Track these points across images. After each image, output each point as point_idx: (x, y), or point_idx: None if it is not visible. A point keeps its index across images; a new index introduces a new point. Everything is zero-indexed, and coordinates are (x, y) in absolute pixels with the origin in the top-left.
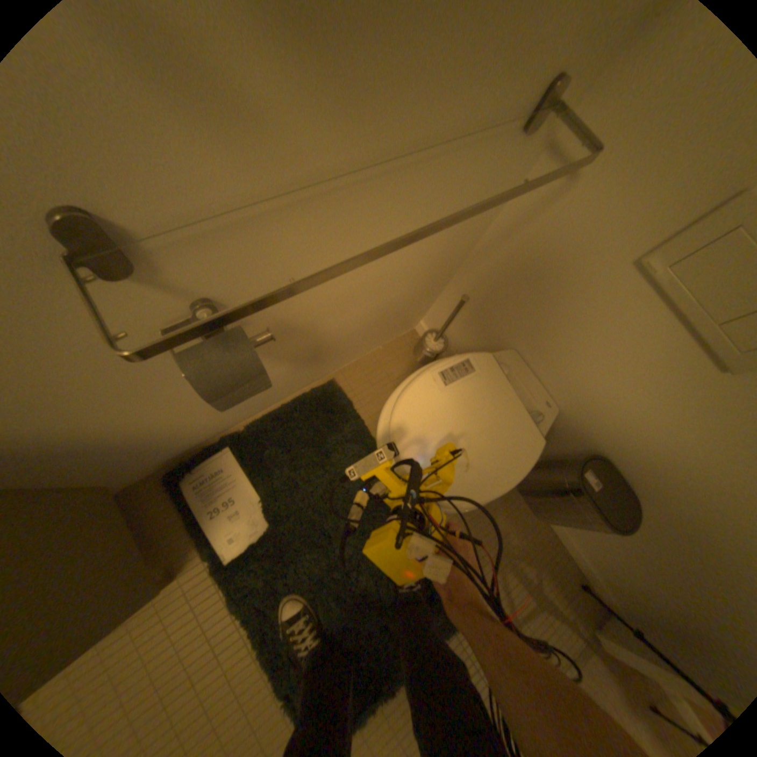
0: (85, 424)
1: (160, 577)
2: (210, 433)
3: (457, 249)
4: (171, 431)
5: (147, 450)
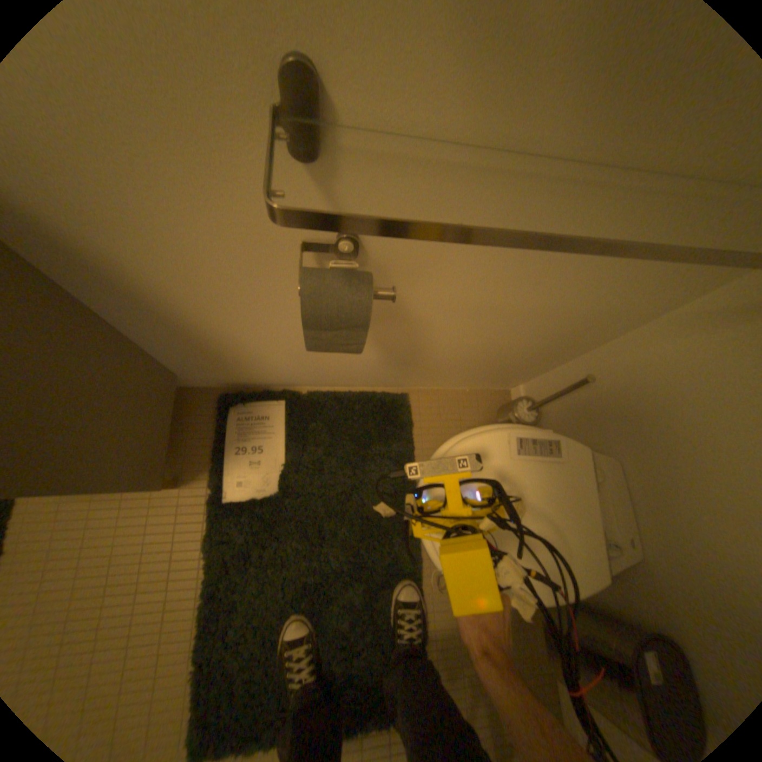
0: (197, 303)
1: (170, 478)
2: (279, 379)
3: (611, 324)
4: (252, 355)
5: (225, 362)
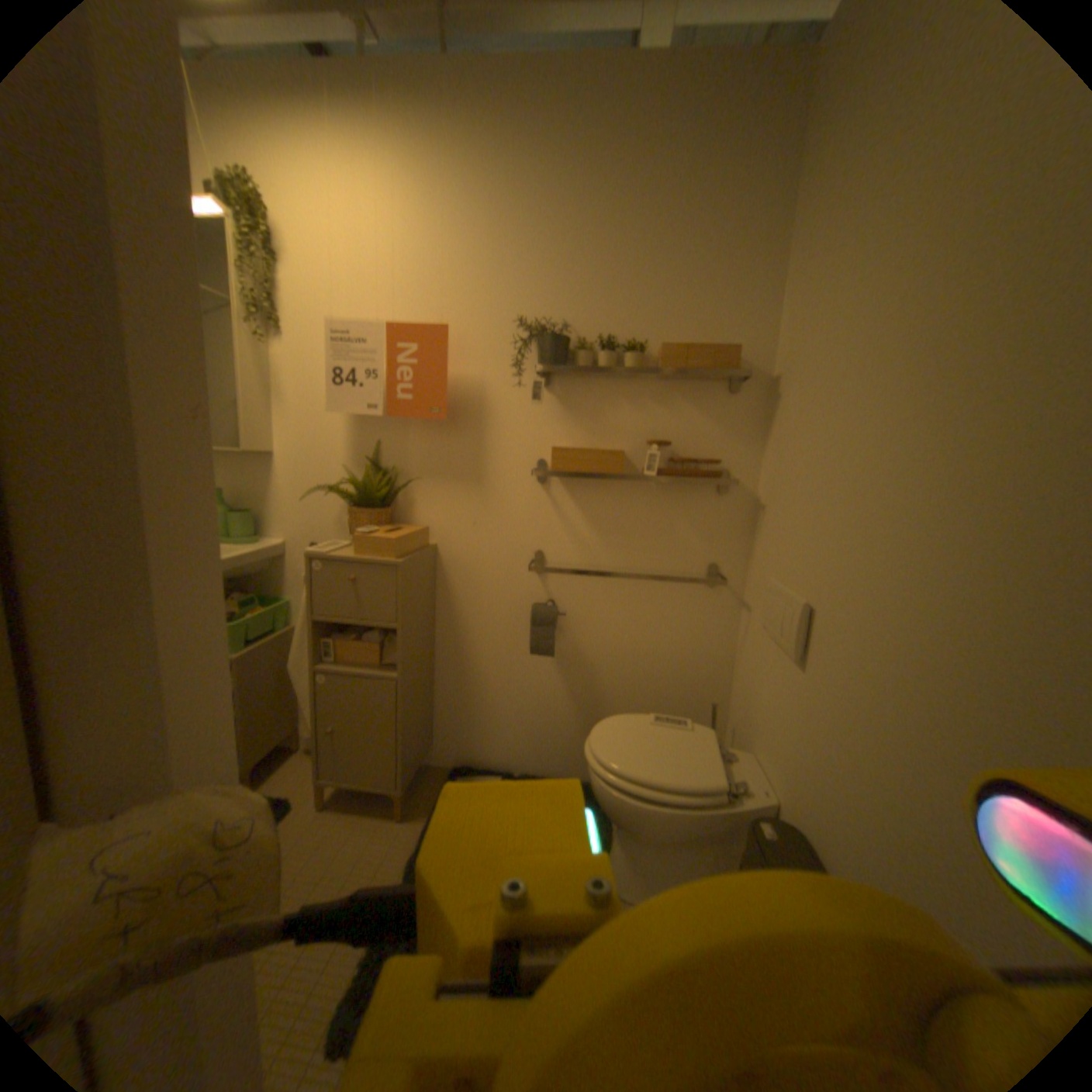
0: (484, 646)
1: (403, 808)
2: (503, 754)
3: (713, 668)
4: (494, 707)
5: (475, 716)
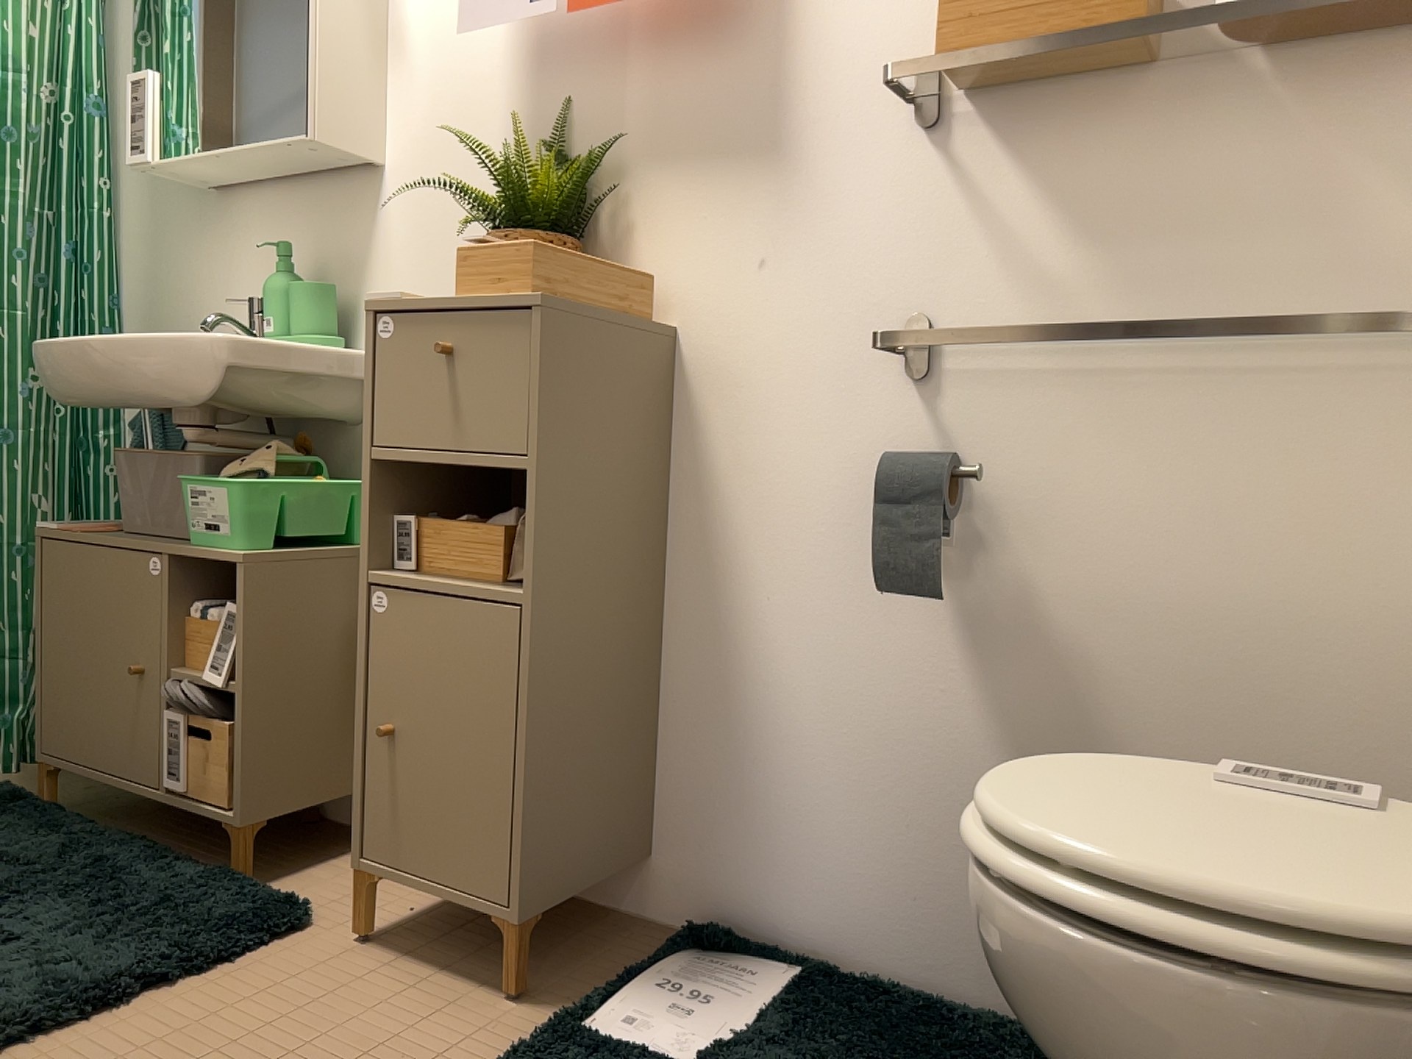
0: (773, 591)
1: (531, 960)
2: (814, 902)
3: None
4: (794, 763)
5: (747, 786)
